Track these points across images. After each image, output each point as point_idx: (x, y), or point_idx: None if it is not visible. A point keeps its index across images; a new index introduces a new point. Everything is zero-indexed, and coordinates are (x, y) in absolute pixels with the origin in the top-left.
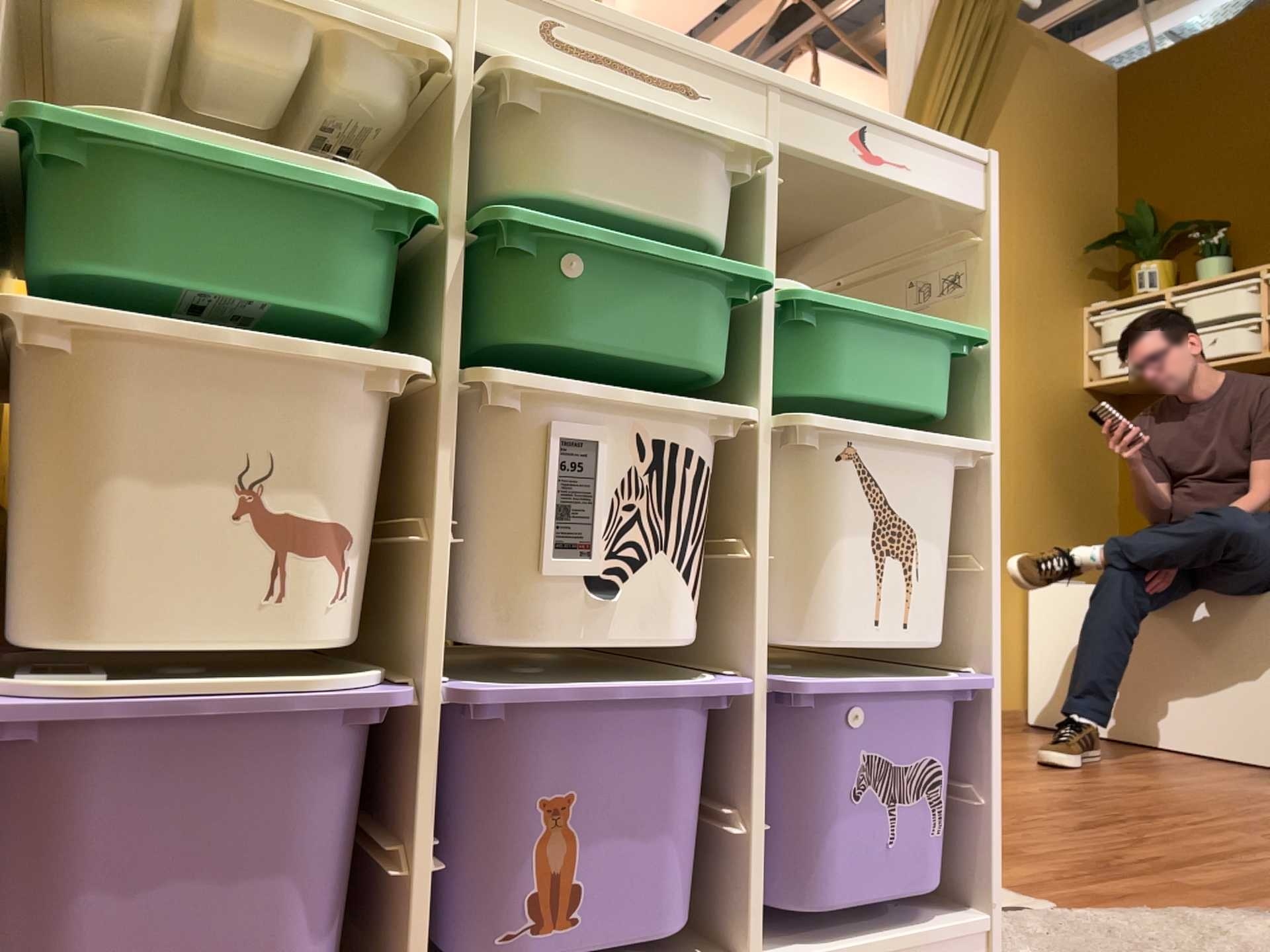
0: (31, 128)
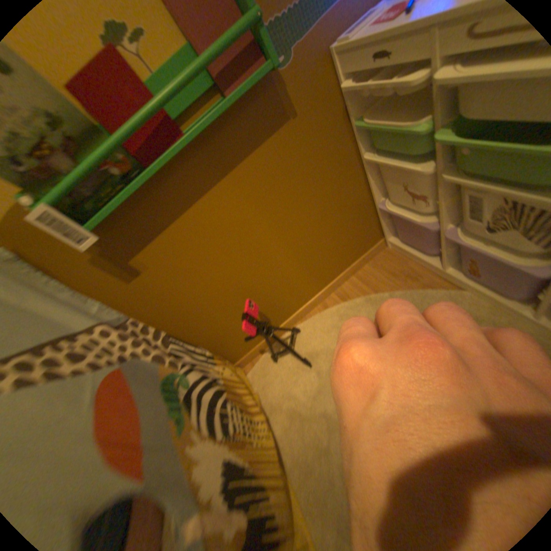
0: (358, 120)
